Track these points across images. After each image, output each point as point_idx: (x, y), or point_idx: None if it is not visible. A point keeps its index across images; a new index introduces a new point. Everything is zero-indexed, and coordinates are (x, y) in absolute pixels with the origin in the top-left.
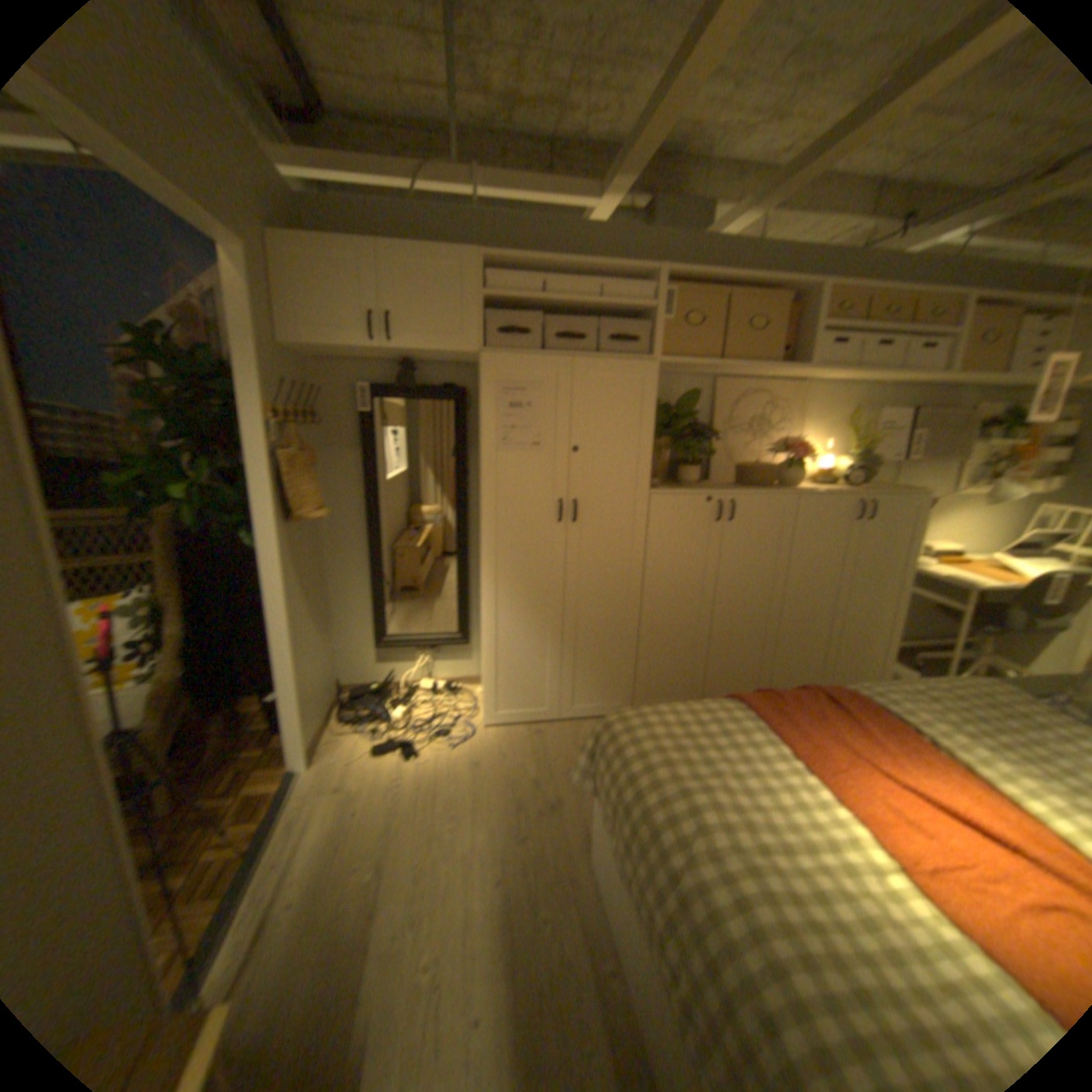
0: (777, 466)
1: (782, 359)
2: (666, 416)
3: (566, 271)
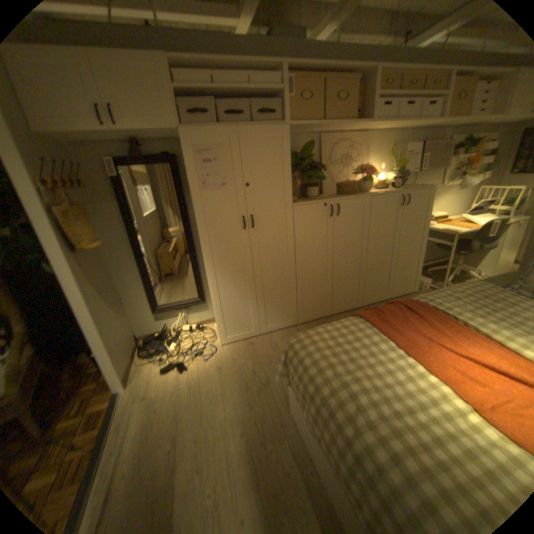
0: (357, 181)
1: (356, 117)
2: (295, 160)
3: (223, 69)
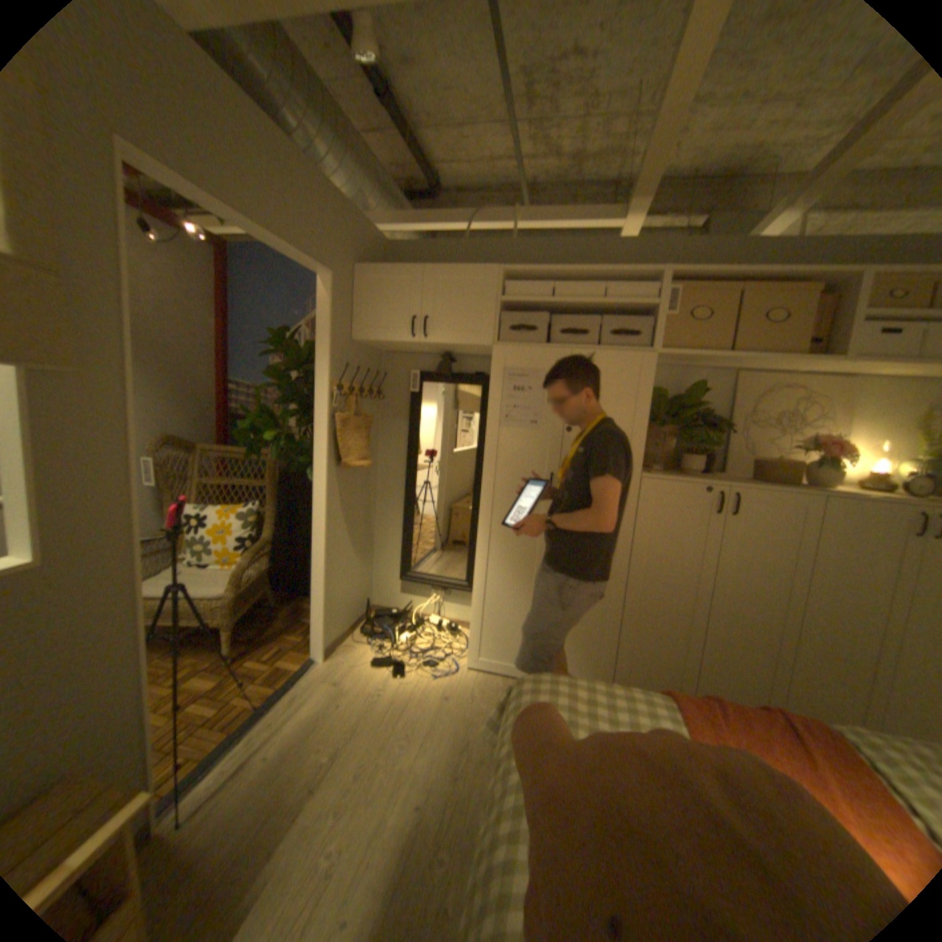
0: (806, 462)
1: (809, 348)
2: (677, 404)
3: (577, 276)
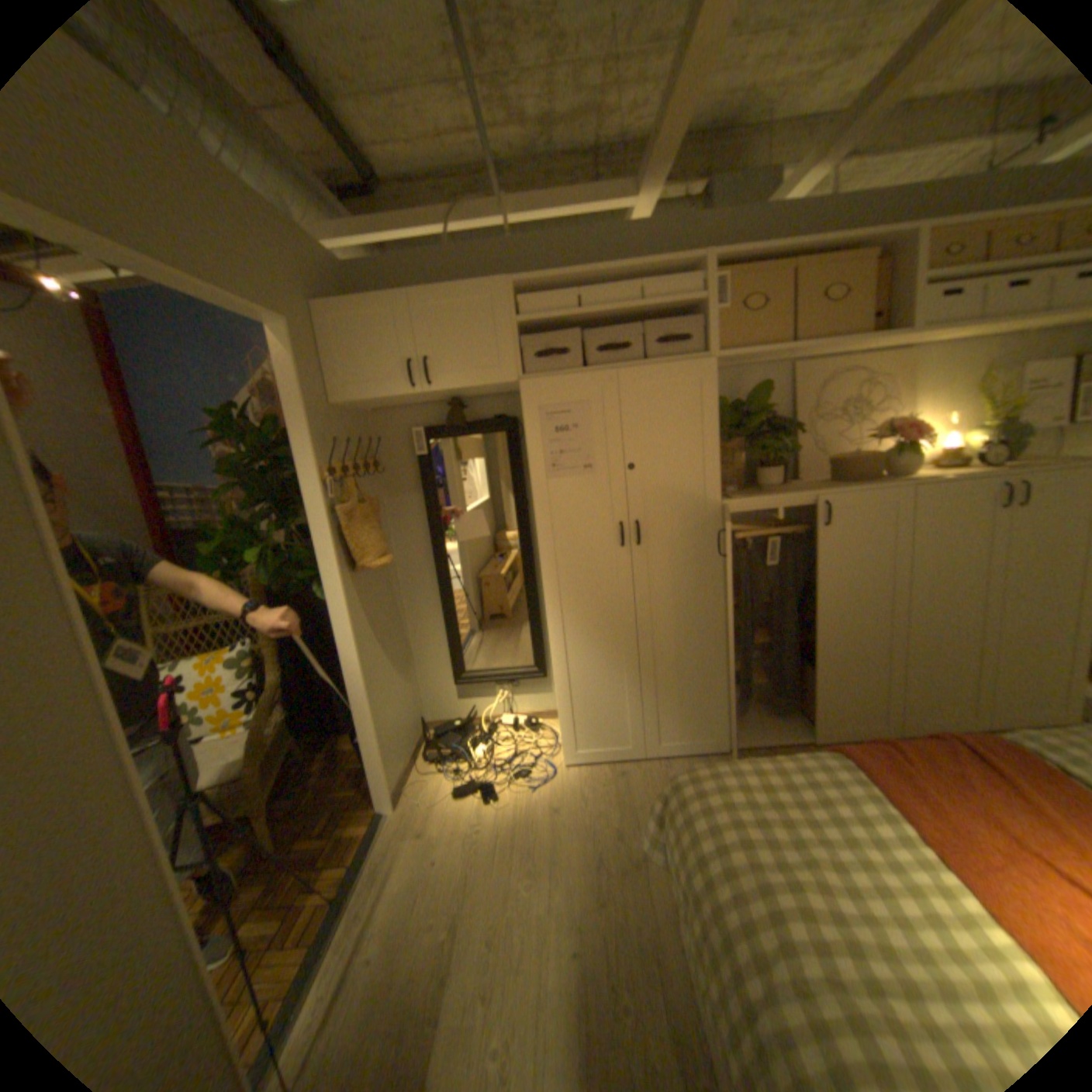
0: (882, 454)
1: (872, 329)
2: (737, 415)
3: (602, 281)
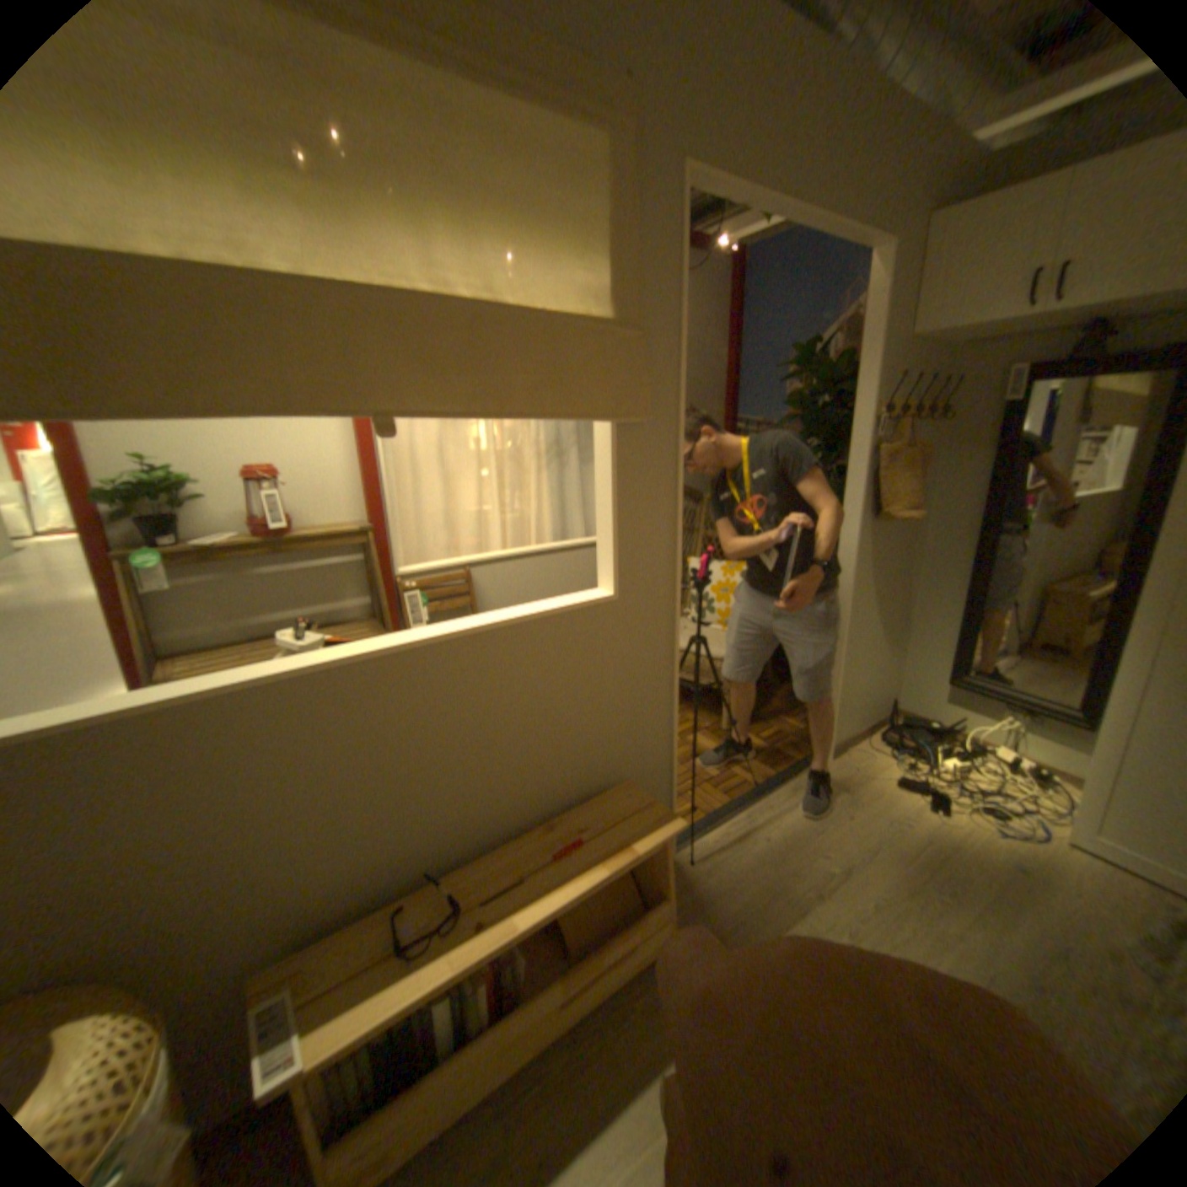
0: None
1: None
2: None
3: None
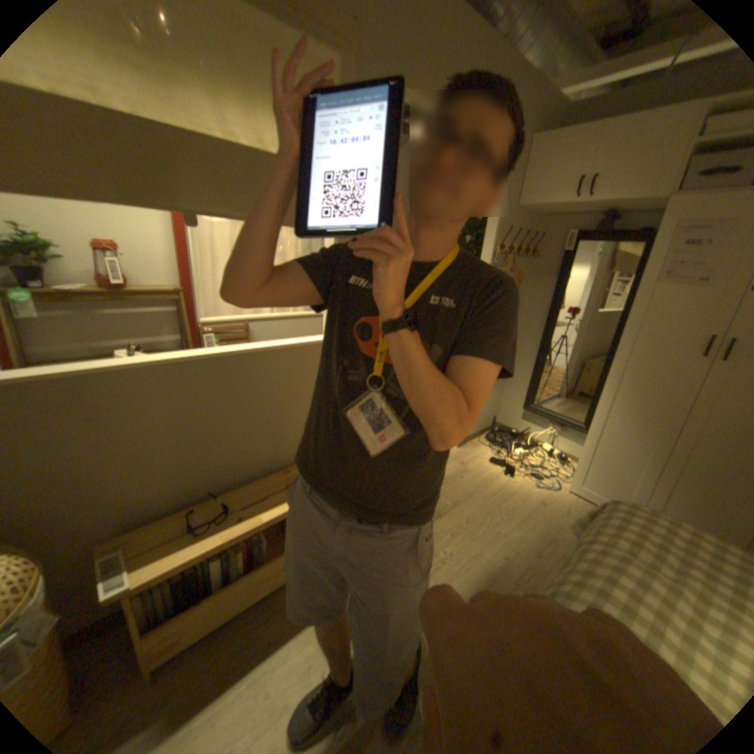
0: None
1: None
2: None
3: None
